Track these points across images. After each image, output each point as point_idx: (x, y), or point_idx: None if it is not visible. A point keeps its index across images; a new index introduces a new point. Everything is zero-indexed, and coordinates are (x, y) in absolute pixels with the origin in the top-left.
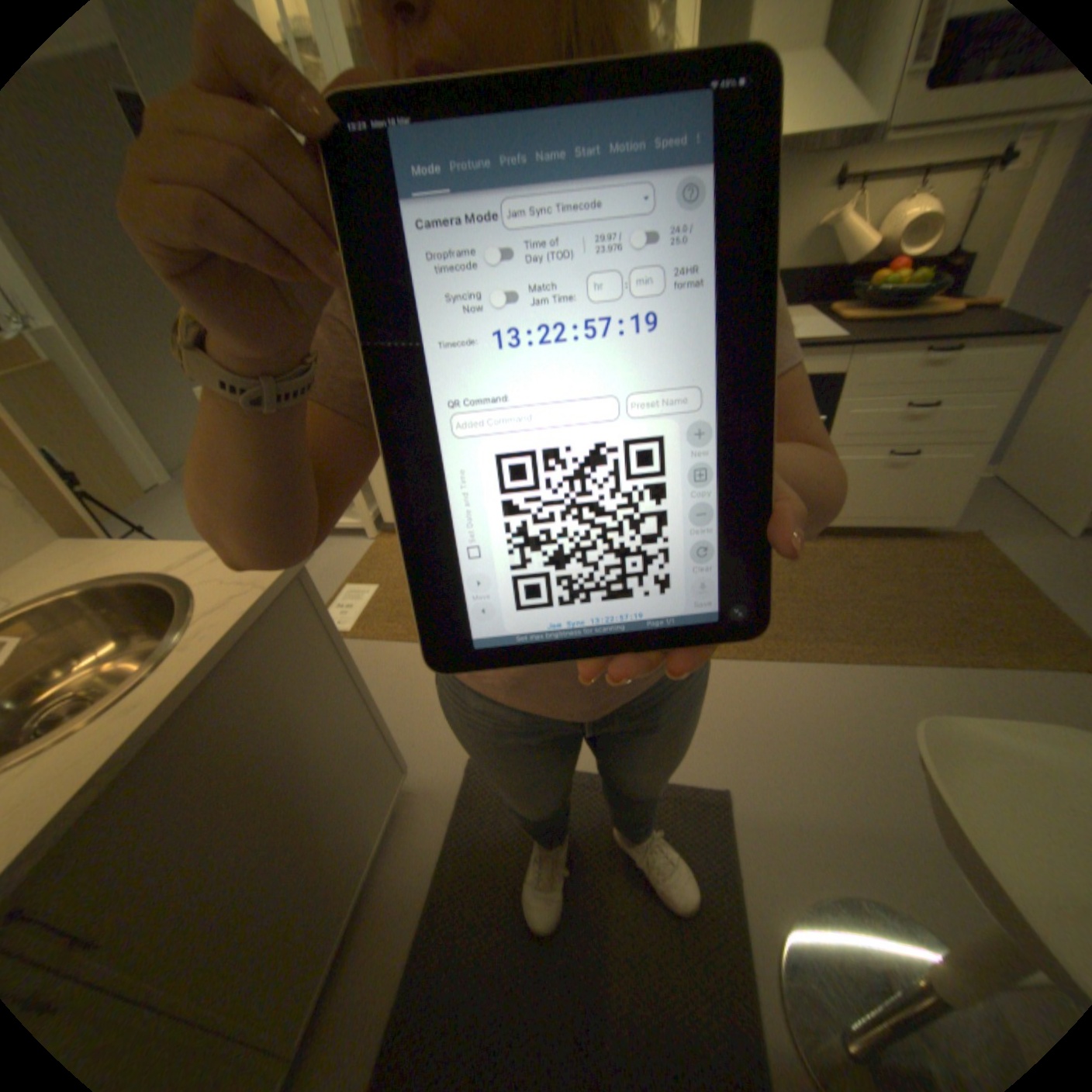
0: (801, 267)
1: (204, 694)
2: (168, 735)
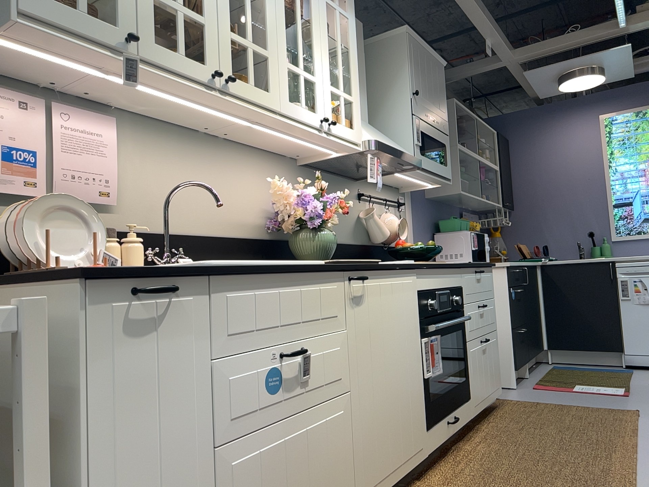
0: (356, 243)
1: None
2: None
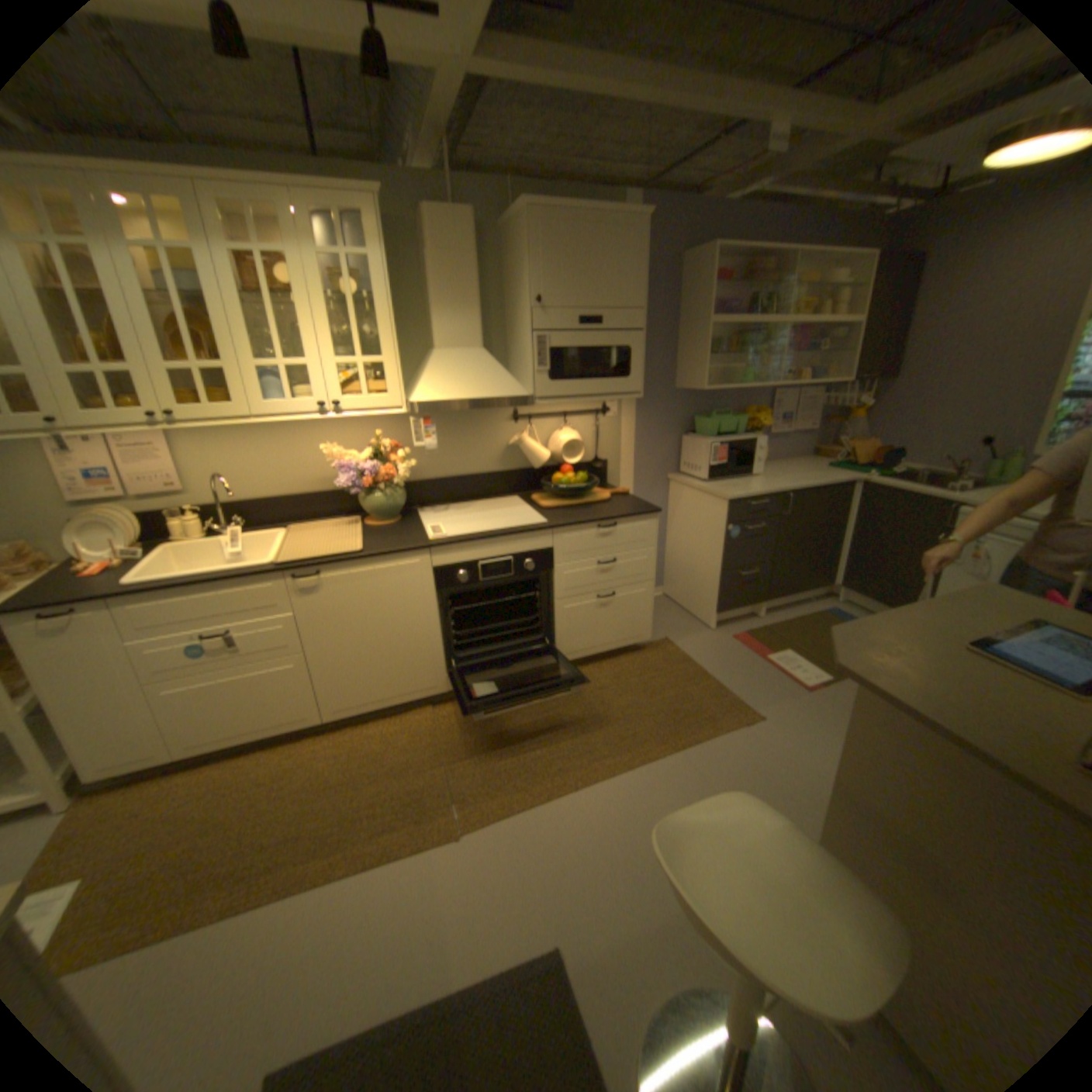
0: (504, 471)
1: None
2: None
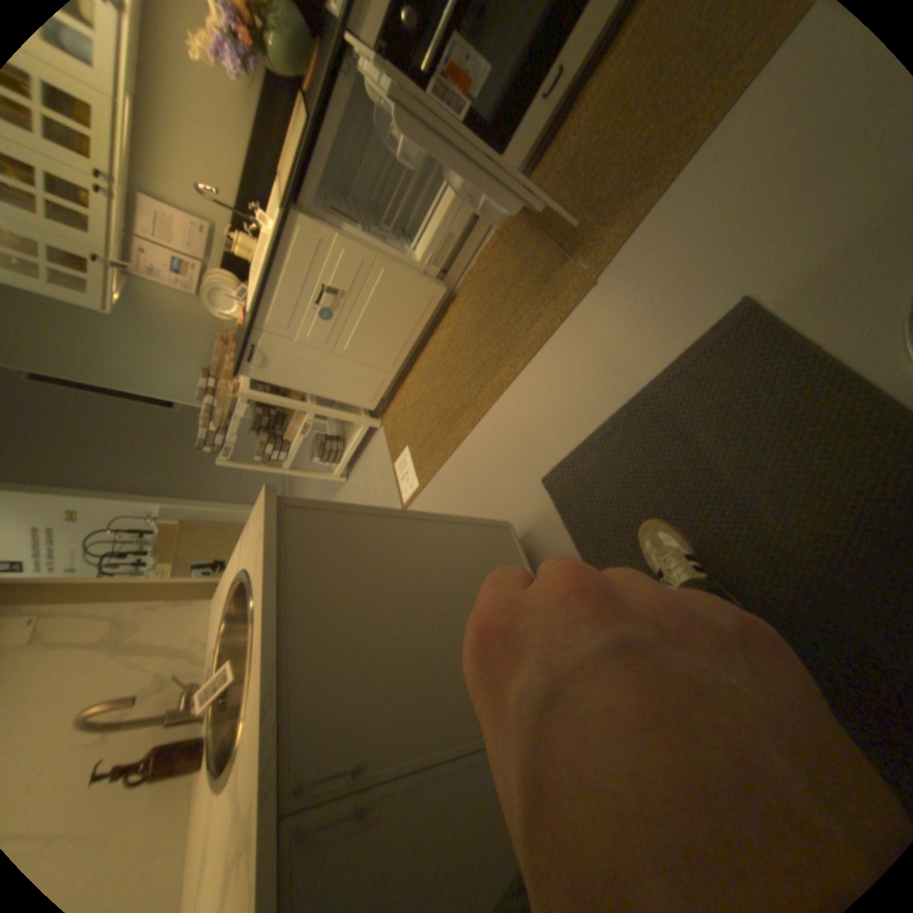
0: None
1: (288, 614)
2: (289, 650)
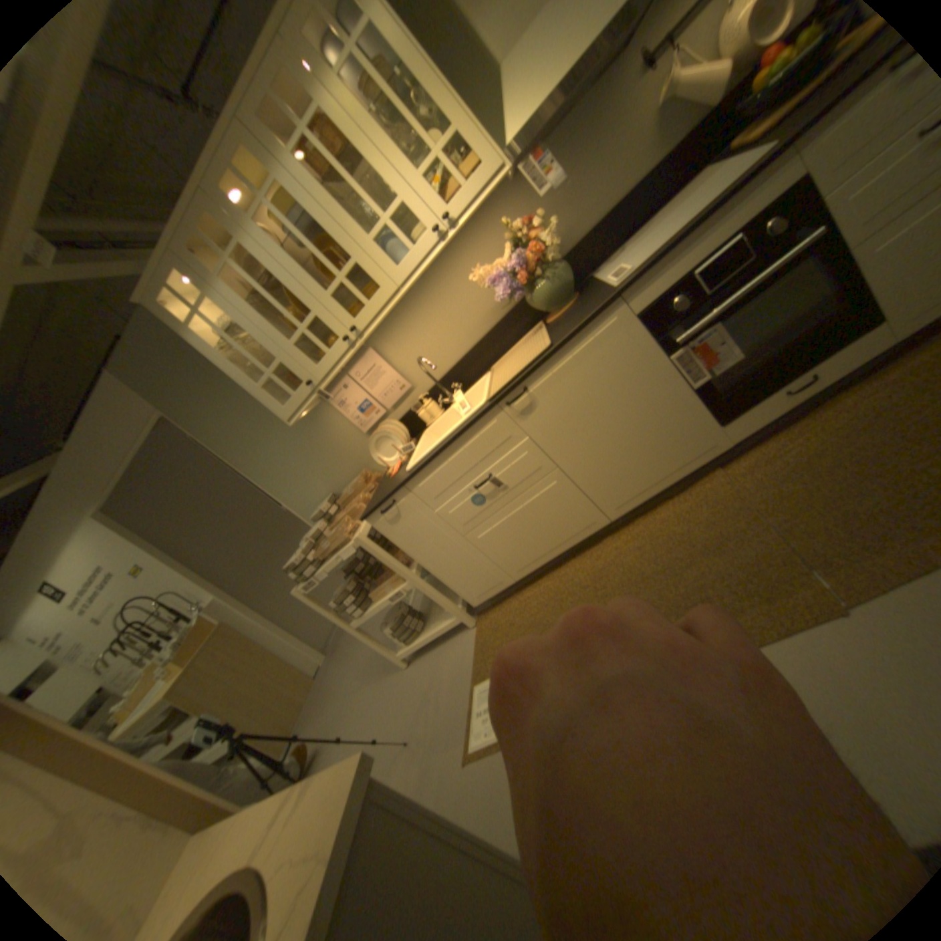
0: (671, 148)
1: None
2: None
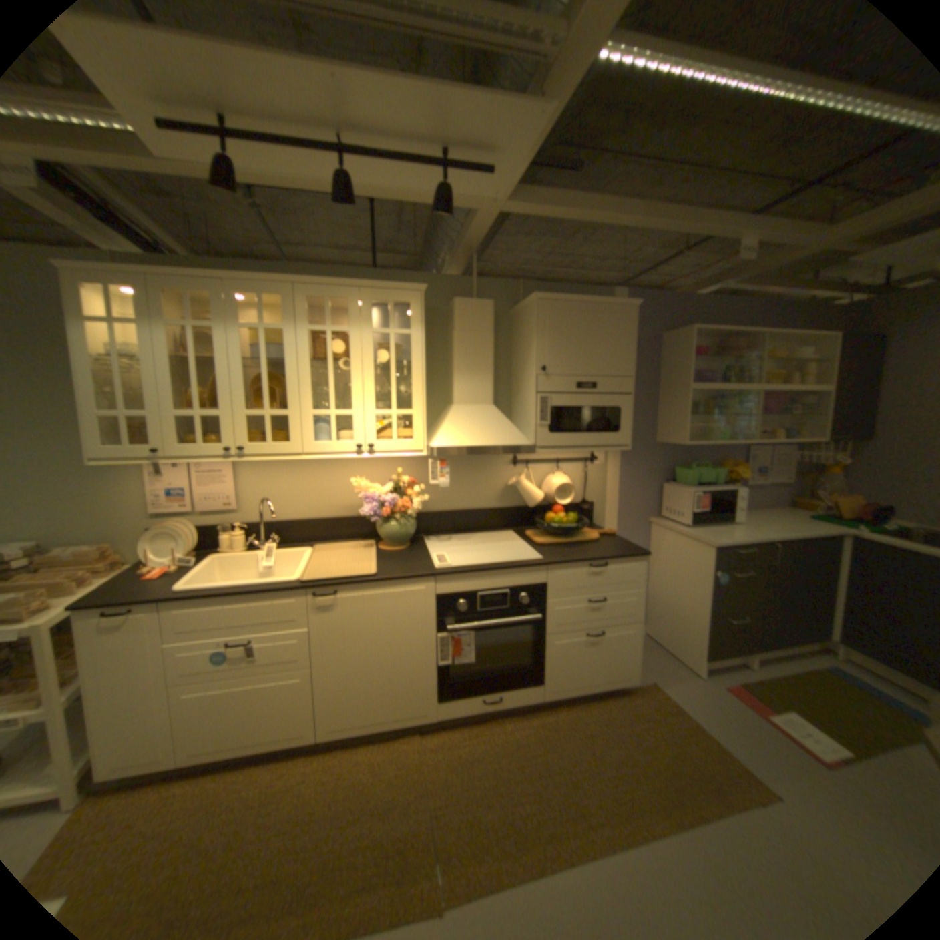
0: (500, 506)
1: None
2: None
